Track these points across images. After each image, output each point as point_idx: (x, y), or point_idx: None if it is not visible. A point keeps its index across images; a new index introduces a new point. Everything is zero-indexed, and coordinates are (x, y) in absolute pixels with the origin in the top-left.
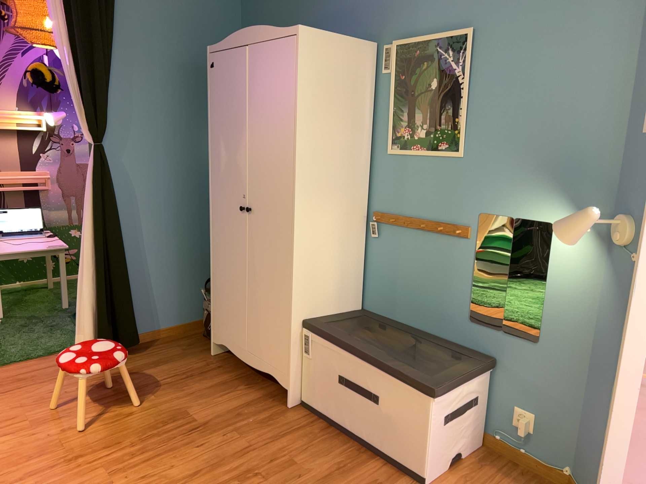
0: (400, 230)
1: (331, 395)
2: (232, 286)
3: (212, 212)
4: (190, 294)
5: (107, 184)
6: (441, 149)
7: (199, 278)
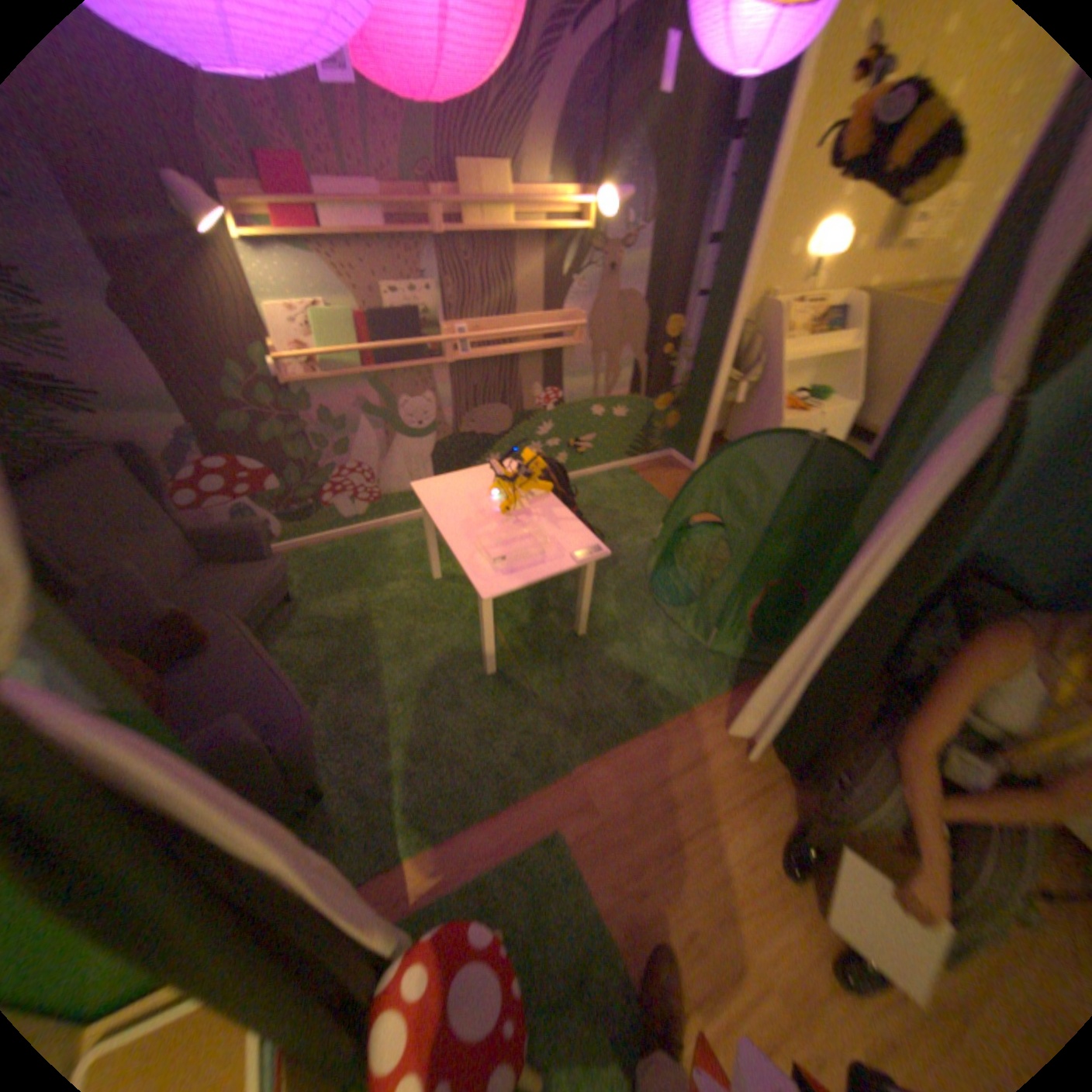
0: None
1: None
2: None
3: None
4: None
5: (984, 506)
6: None
7: None
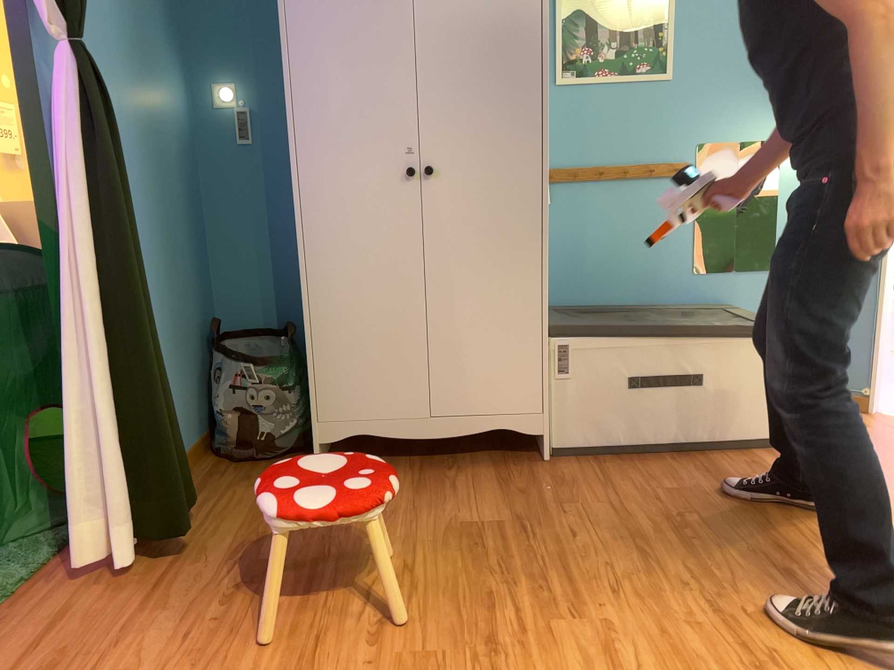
0: (584, 187)
1: (613, 408)
2: (378, 319)
3: (304, 197)
4: (185, 389)
5: (114, 142)
6: (641, 73)
7: (189, 357)
